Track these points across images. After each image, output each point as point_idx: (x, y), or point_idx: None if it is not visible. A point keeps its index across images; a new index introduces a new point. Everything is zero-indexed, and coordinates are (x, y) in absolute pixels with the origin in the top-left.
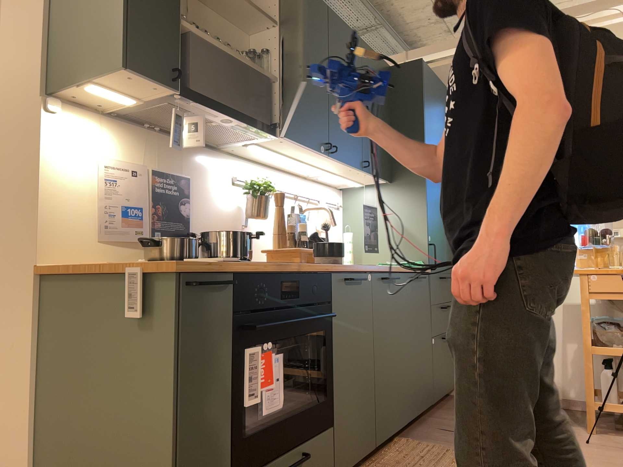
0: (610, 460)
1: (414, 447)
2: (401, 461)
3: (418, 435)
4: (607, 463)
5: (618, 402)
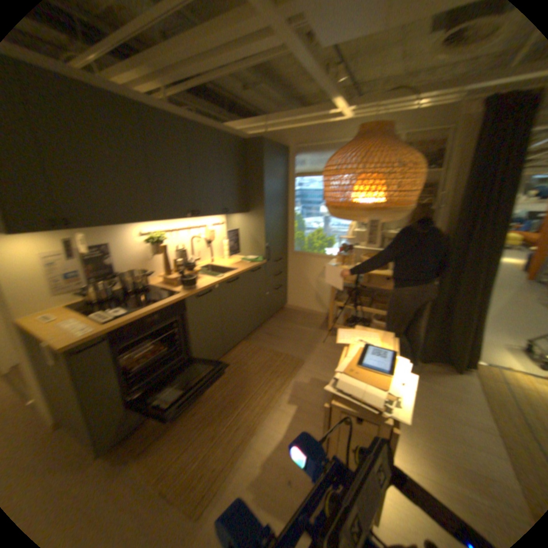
0: (324, 355)
1: (245, 348)
2: (235, 358)
3: (252, 338)
4: (322, 357)
5: (342, 324)
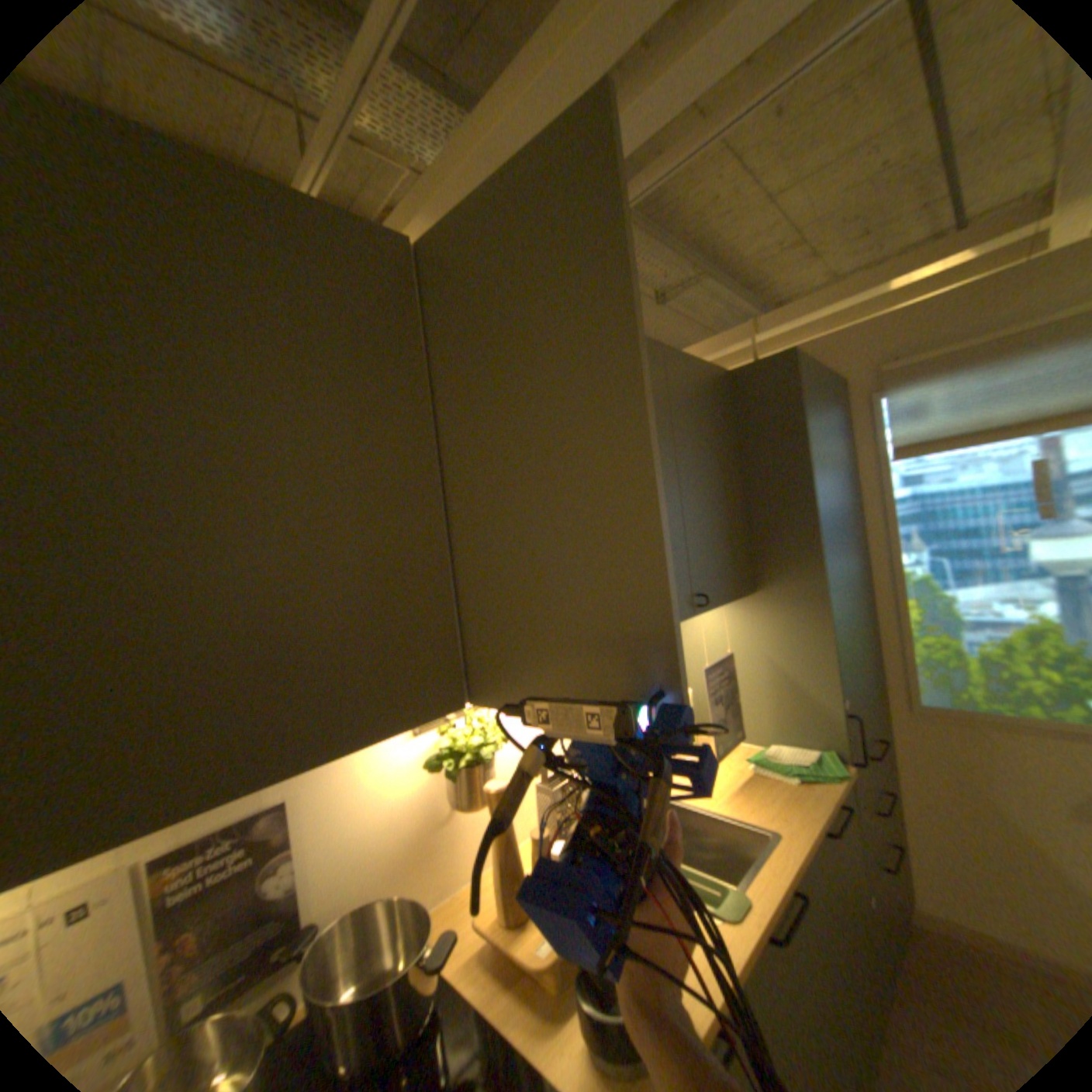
0: None
1: None
2: None
3: None
4: None
5: None
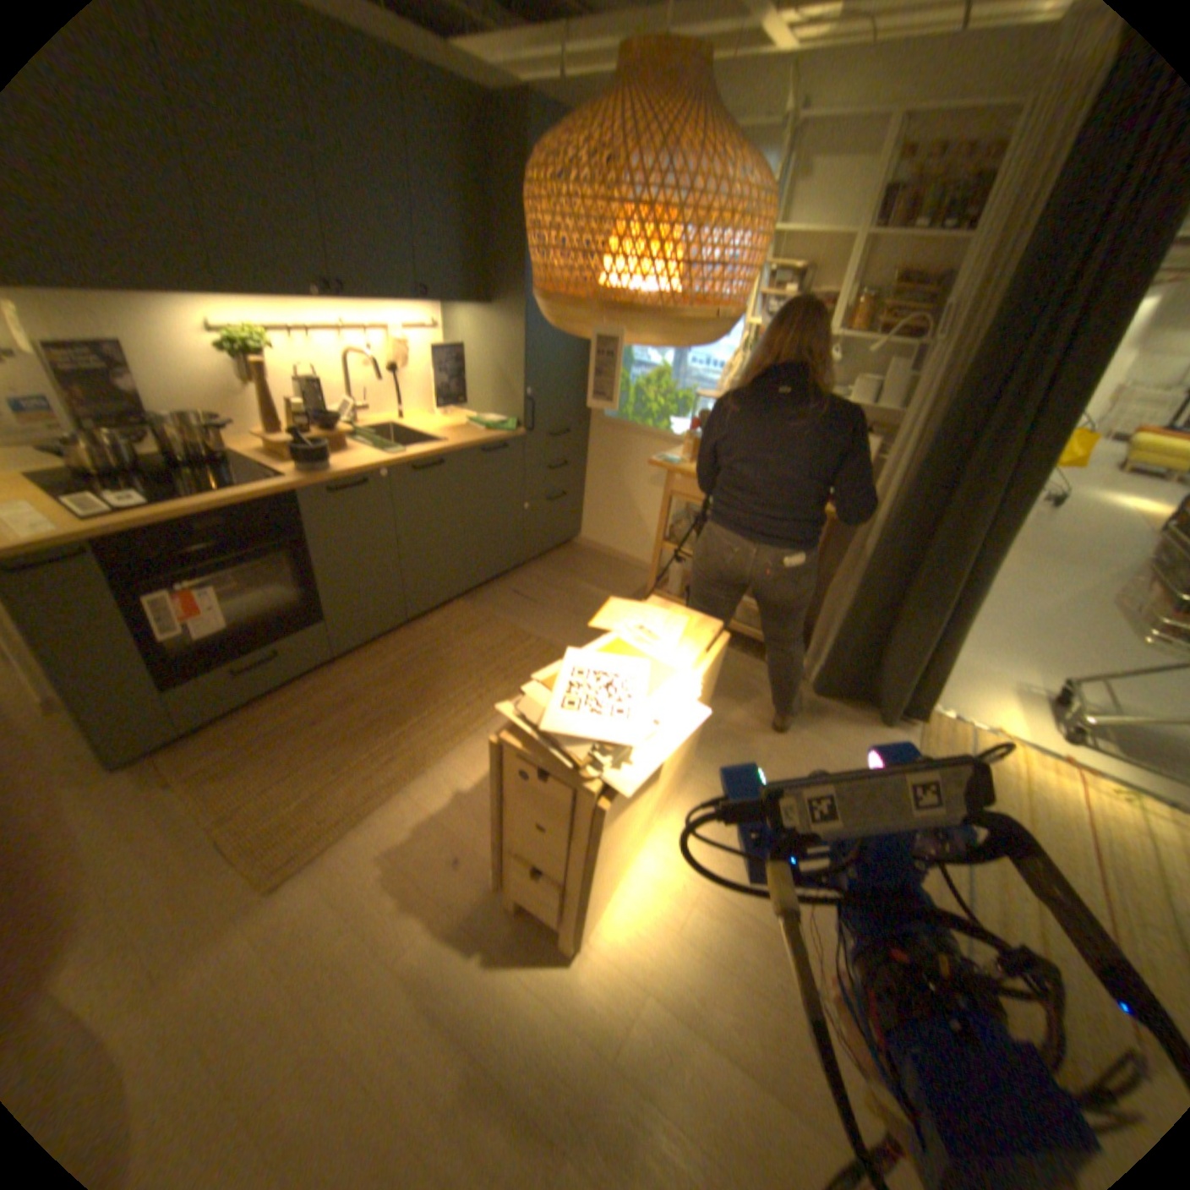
0: None
1: (463, 616)
2: (434, 633)
3: (484, 599)
4: None
5: (678, 594)
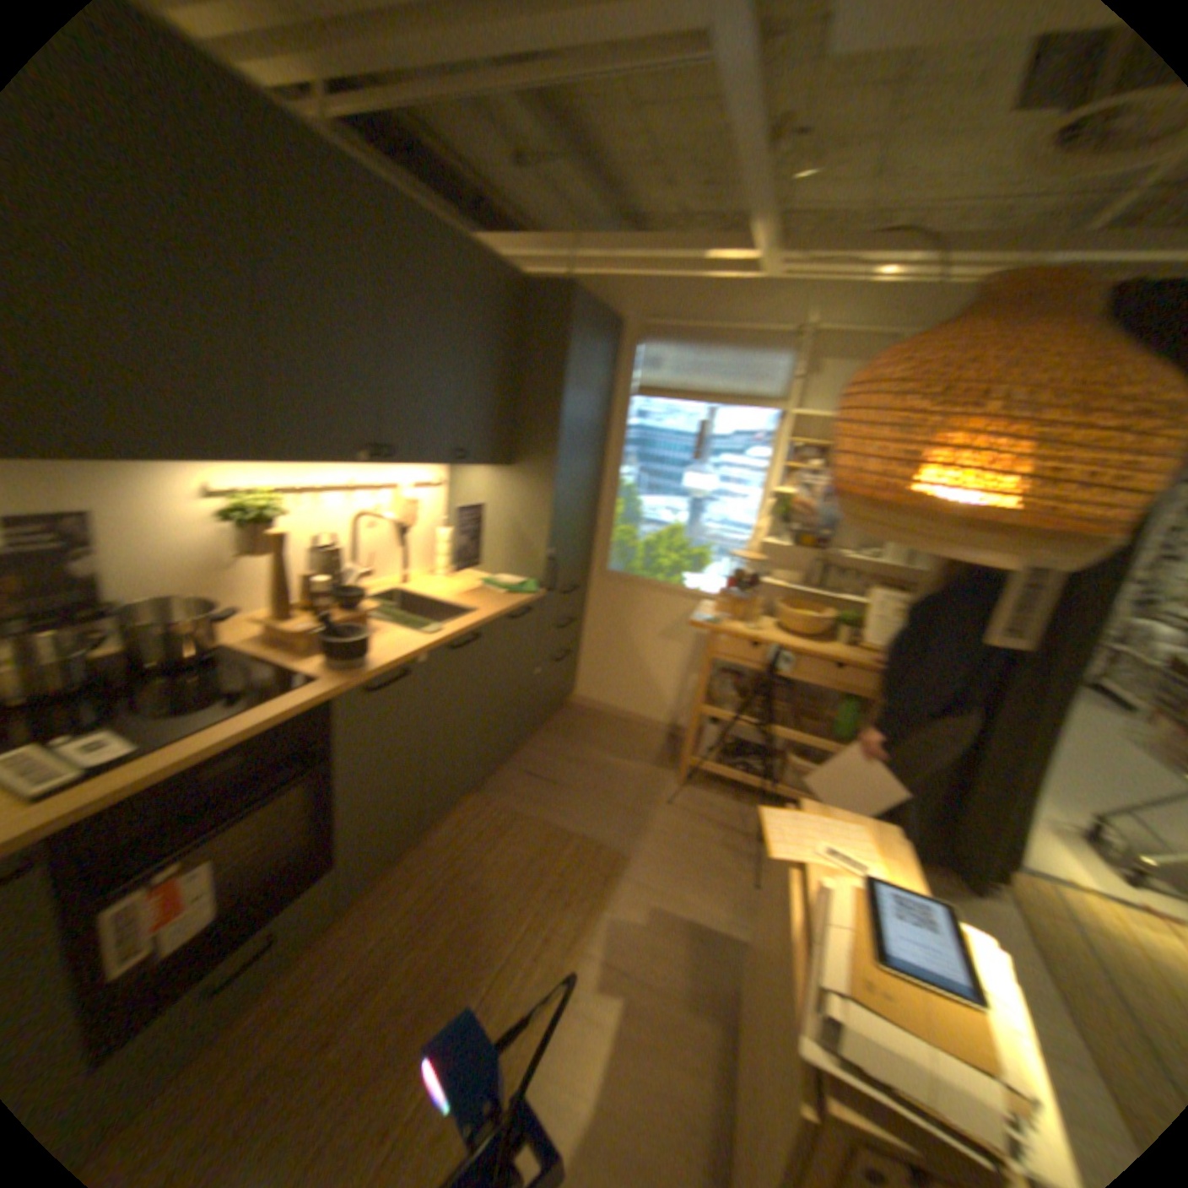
0: (678, 838)
1: (480, 813)
2: (453, 844)
3: (495, 784)
4: (674, 844)
5: (715, 758)
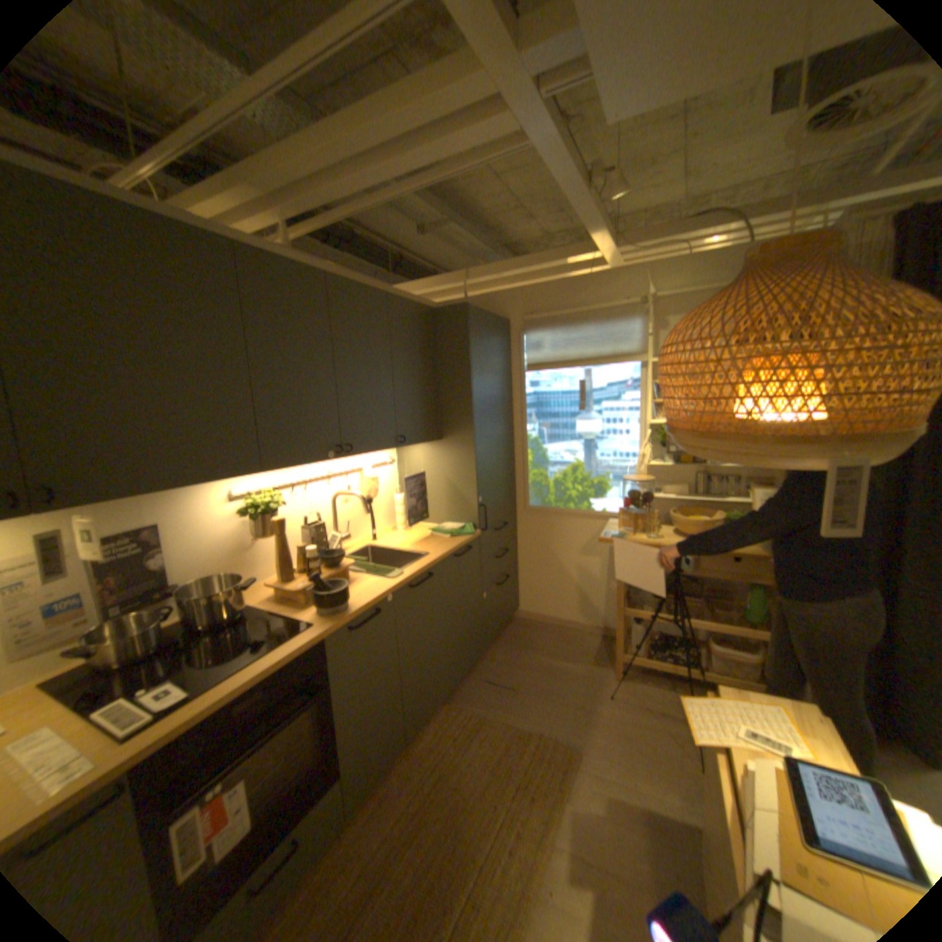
0: (623, 730)
1: (451, 722)
2: (431, 751)
3: (462, 695)
4: (619, 736)
5: (644, 653)
